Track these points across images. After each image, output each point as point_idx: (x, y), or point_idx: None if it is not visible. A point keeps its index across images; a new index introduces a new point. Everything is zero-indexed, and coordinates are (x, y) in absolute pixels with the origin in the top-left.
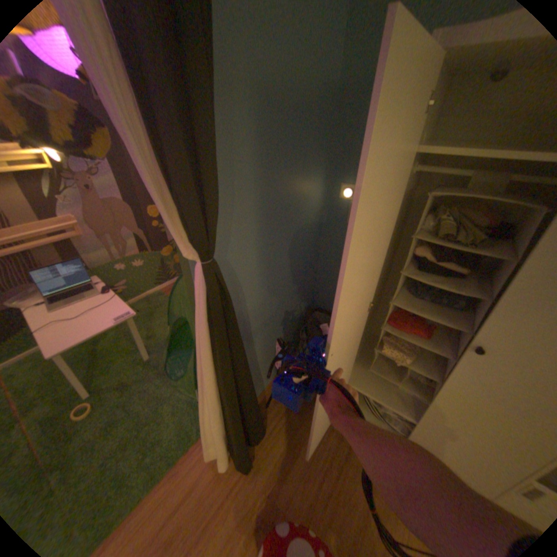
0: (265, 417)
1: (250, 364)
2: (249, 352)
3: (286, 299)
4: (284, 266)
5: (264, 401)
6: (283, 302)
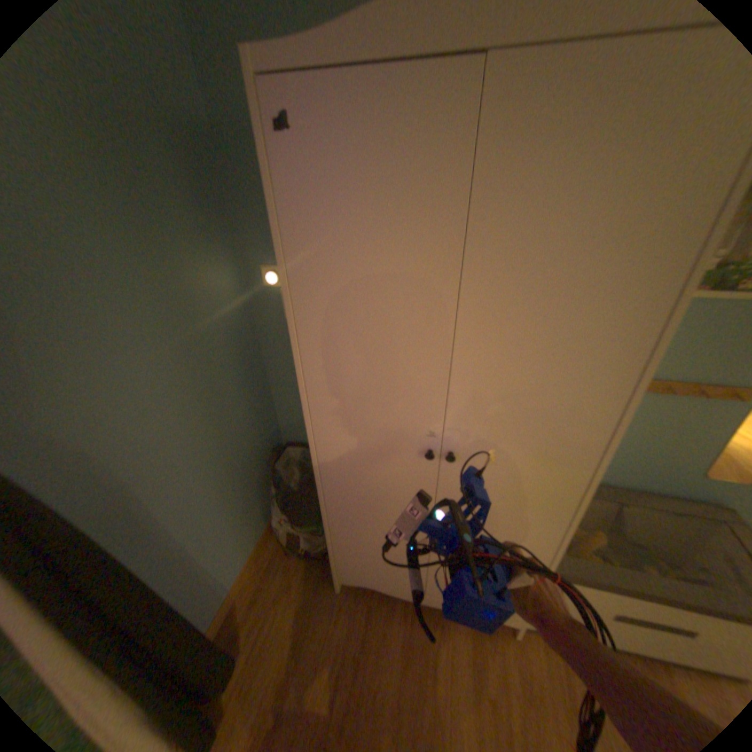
0: (236, 636)
1: (178, 570)
2: (168, 554)
3: (221, 448)
4: (195, 404)
5: (231, 611)
6: (215, 455)
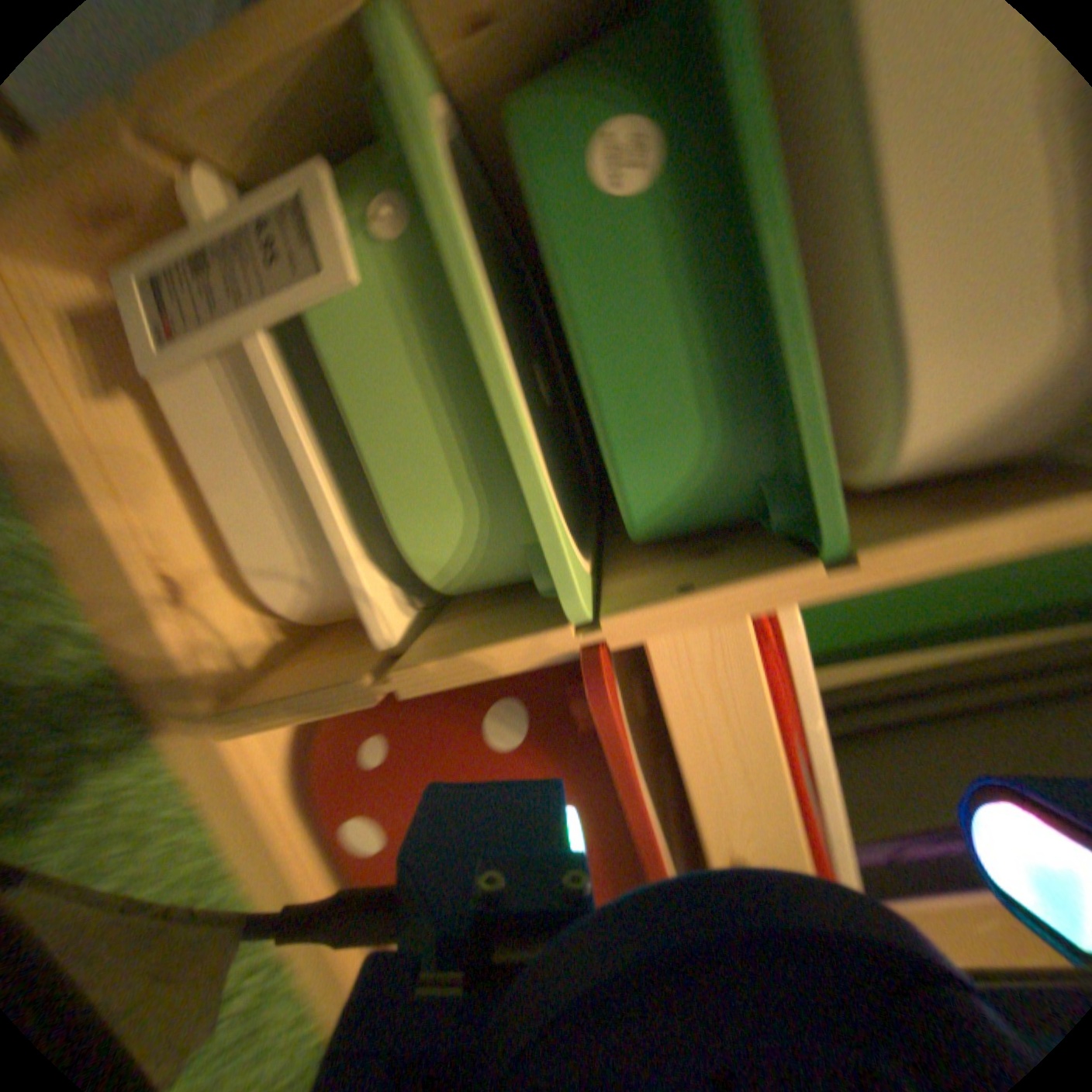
0: None
1: None
2: None
3: None
4: None
5: None
6: None
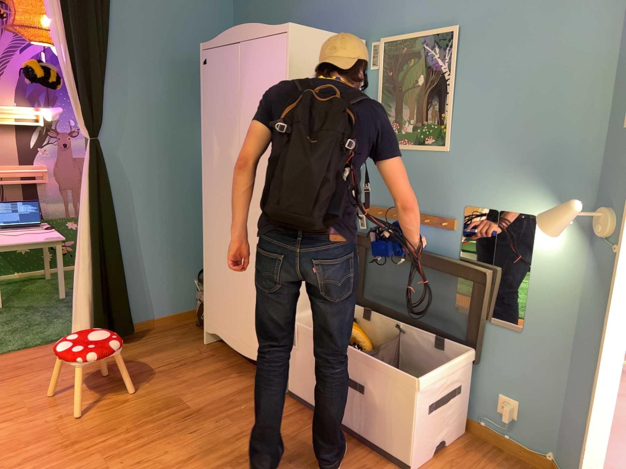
0: (142, 336)
1: (133, 265)
2: (133, 250)
3: (182, 223)
4: (177, 187)
5: (148, 328)
6: (177, 223)
